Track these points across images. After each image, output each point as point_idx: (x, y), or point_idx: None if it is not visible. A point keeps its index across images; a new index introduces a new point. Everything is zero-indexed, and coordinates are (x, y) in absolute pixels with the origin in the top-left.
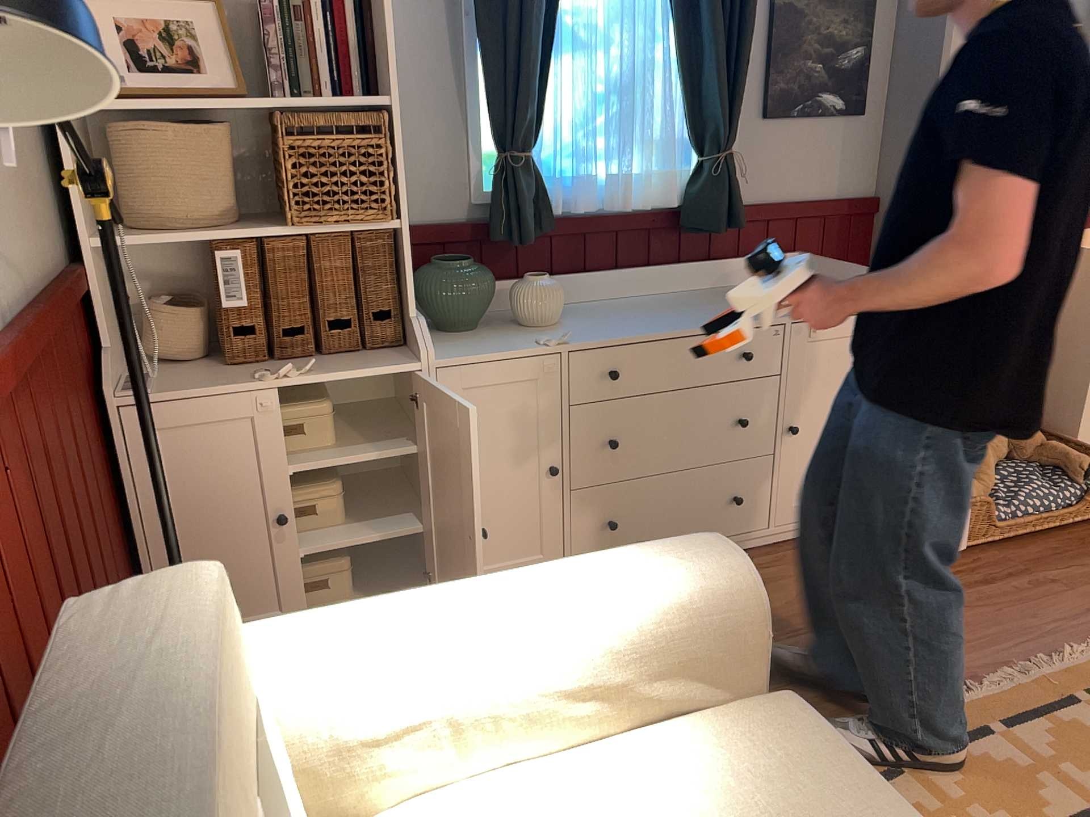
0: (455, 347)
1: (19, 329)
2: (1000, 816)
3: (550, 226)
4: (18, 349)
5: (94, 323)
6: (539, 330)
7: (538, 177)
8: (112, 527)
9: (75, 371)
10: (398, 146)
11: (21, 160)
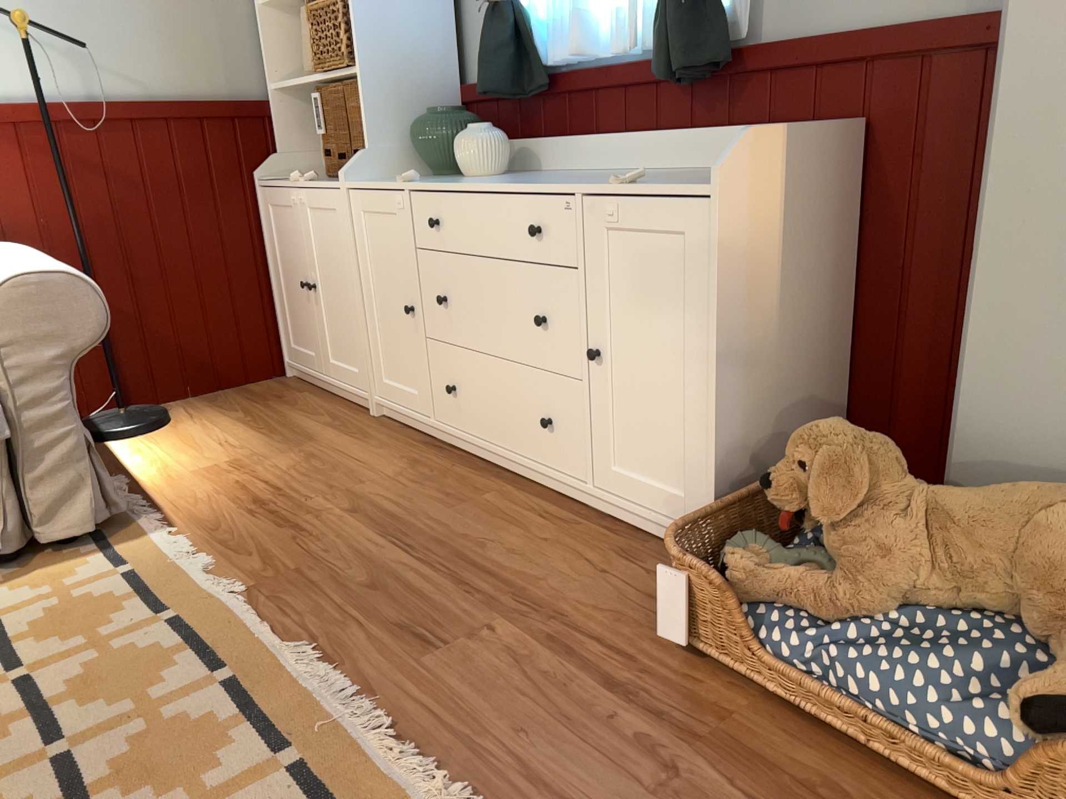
0: (385, 181)
1: (85, 107)
2: (82, 670)
3: (543, 82)
4: (77, 115)
5: (277, 140)
6: (448, 179)
7: (518, 27)
8: (240, 255)
9: (220, 157)
10: (352, 6)
11: (202, 36)
